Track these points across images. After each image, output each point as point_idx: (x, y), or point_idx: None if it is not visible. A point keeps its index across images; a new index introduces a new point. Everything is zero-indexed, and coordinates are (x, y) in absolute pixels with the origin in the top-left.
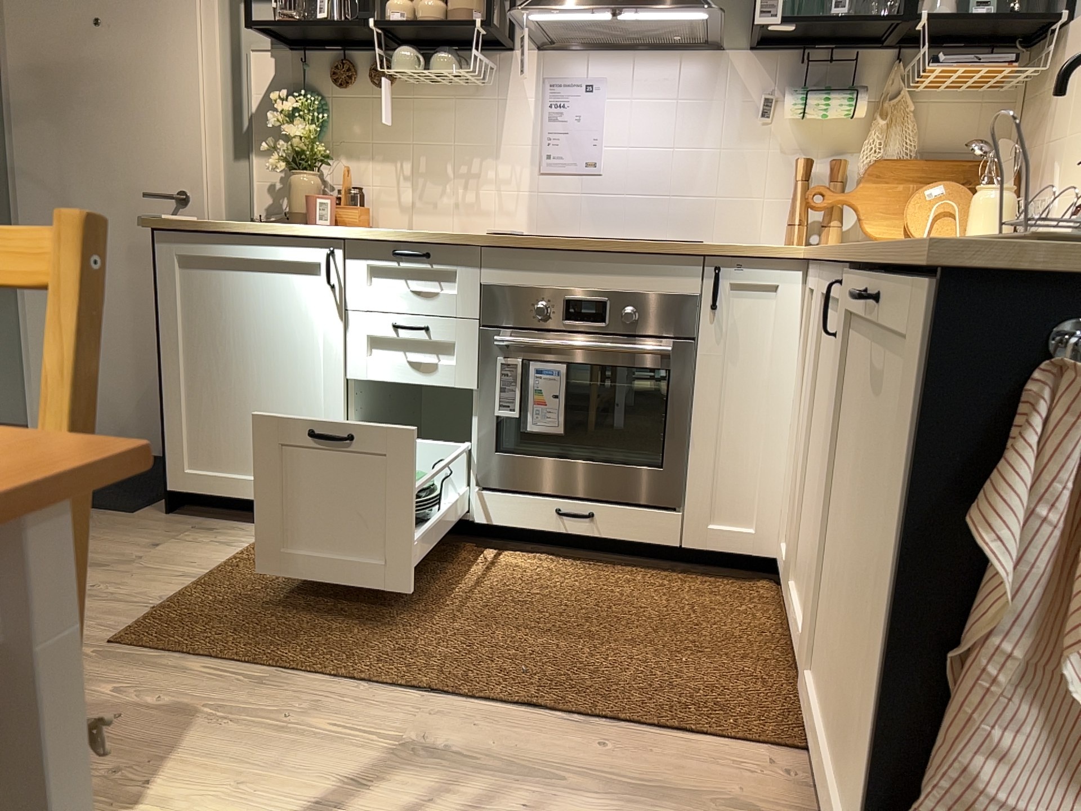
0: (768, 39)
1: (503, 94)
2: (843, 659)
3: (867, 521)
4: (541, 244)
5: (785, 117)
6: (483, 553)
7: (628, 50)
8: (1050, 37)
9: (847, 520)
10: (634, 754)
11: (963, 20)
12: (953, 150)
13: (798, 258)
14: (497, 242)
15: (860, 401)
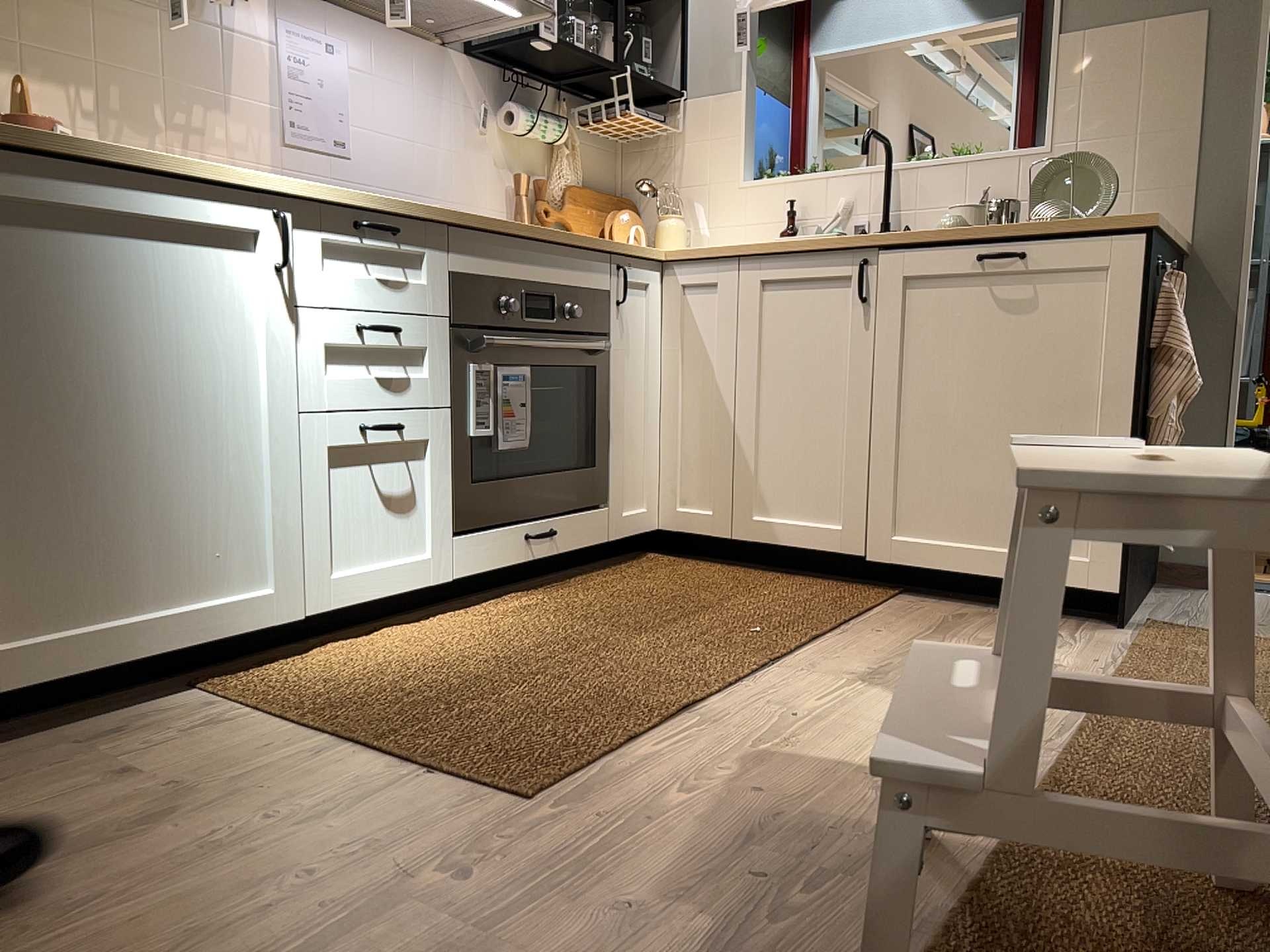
0: (492, 51)
1: (233, 28)
2: (966, 491)
3: (996, 390)
4: (507, 228)
5: (517, 130)
6: (456, 614)
7: (352, 17)
8: (655, 106)
9: (932, 409)
10: (889, 623)
11: (645, 79)
12: (592, 183)
13: (661, 256)
14: (470, 221)
15: (937, 328)
